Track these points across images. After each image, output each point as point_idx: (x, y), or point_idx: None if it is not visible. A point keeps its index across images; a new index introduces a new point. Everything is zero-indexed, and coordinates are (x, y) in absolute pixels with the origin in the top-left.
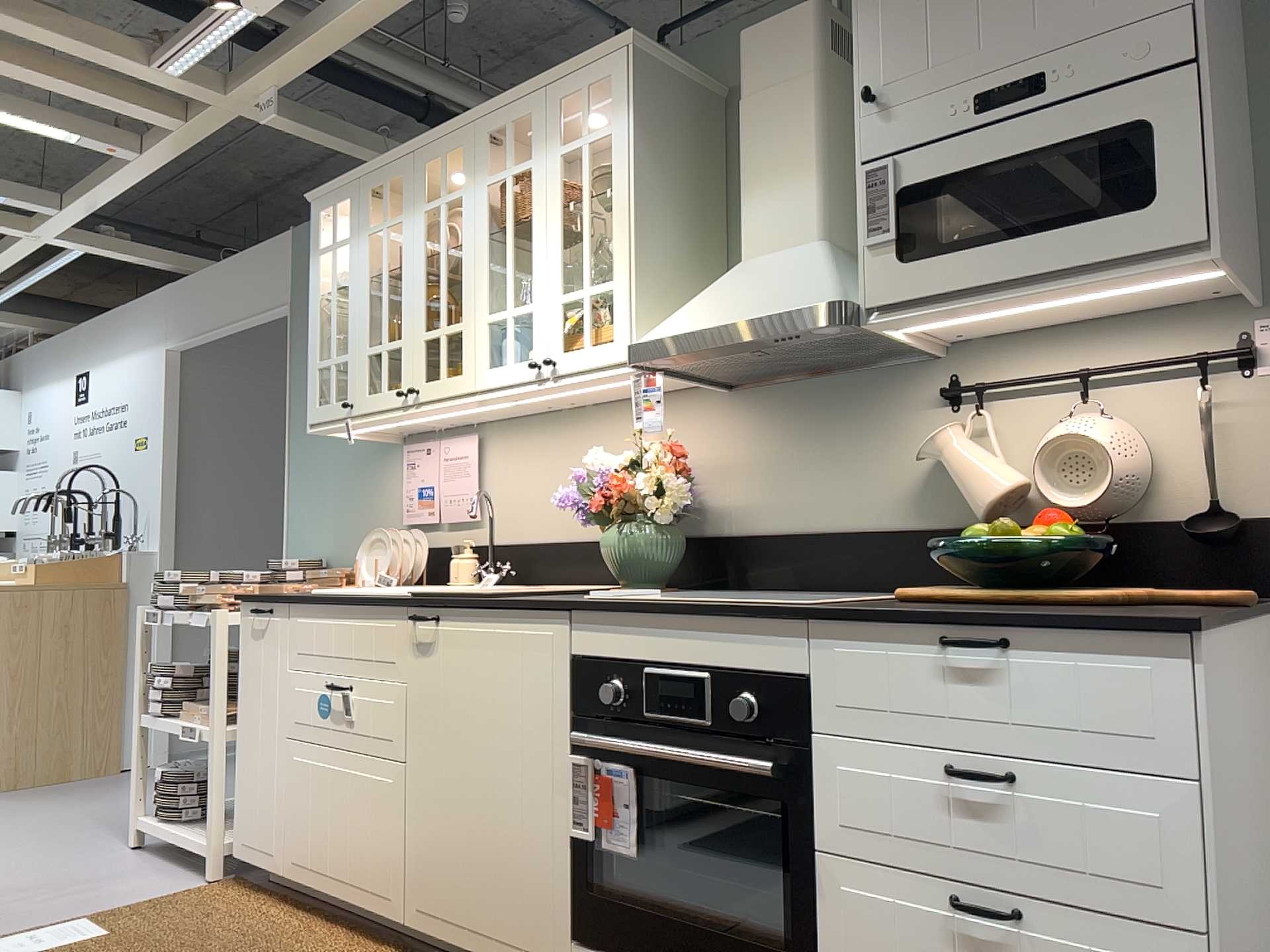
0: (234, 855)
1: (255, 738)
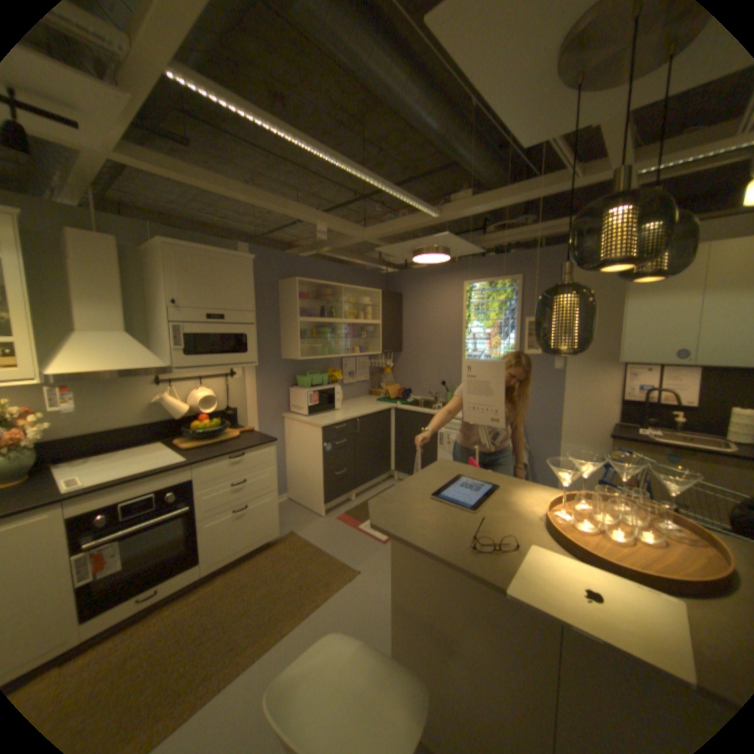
0: None
1: None
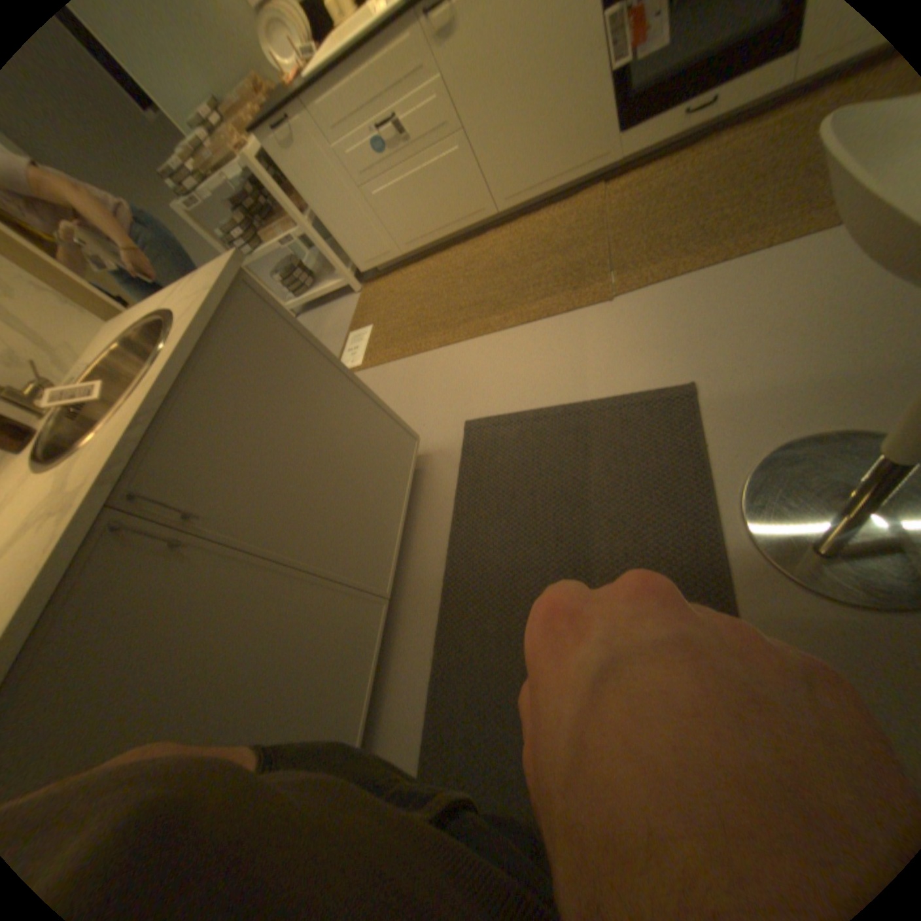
0: (363, 271)
1: (335, 205)
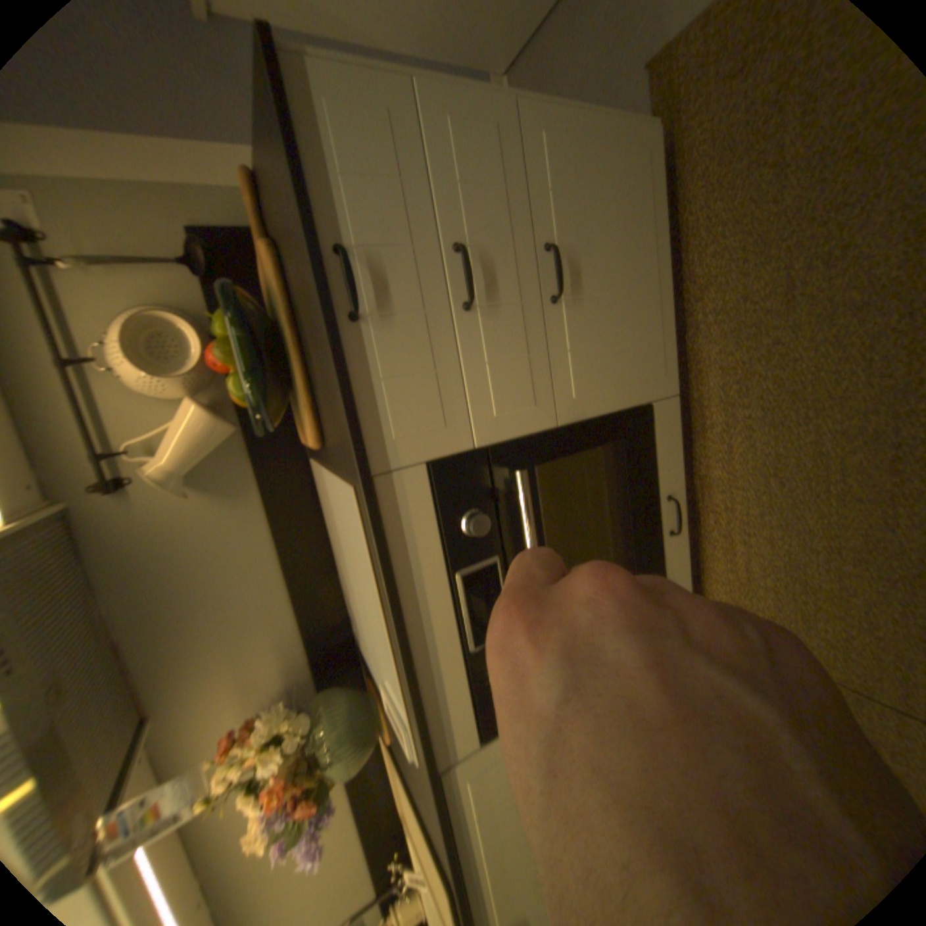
0: None
1: None
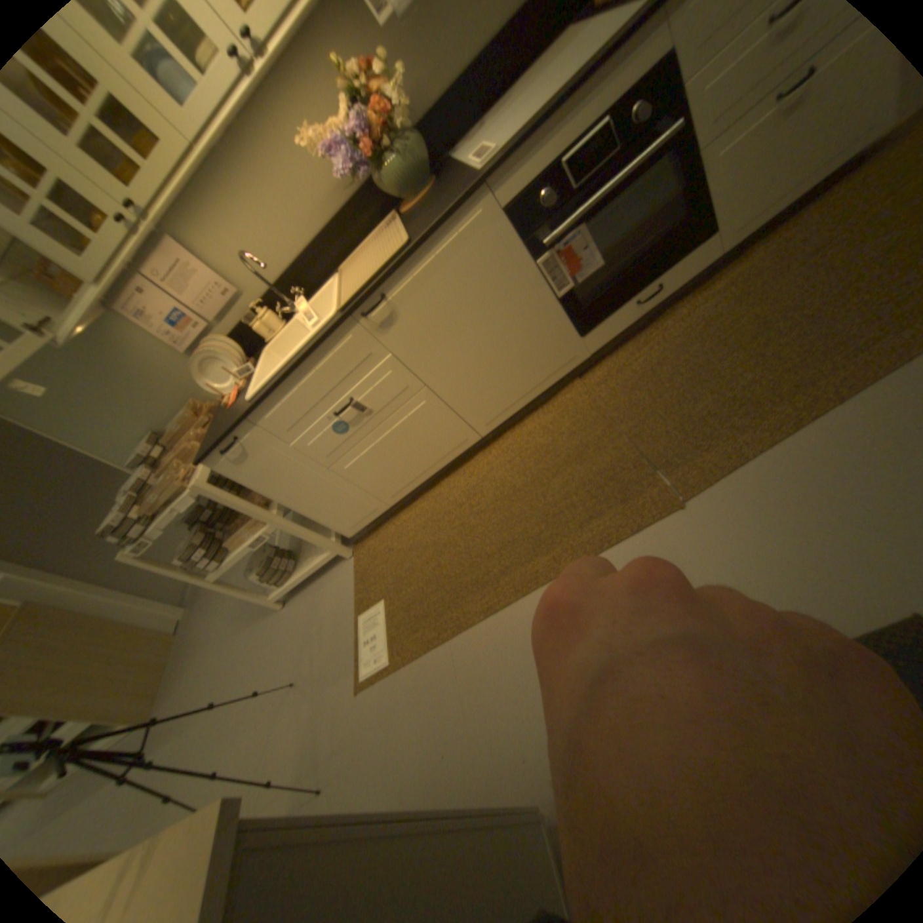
0: (351, 536)
1: (308, 492)
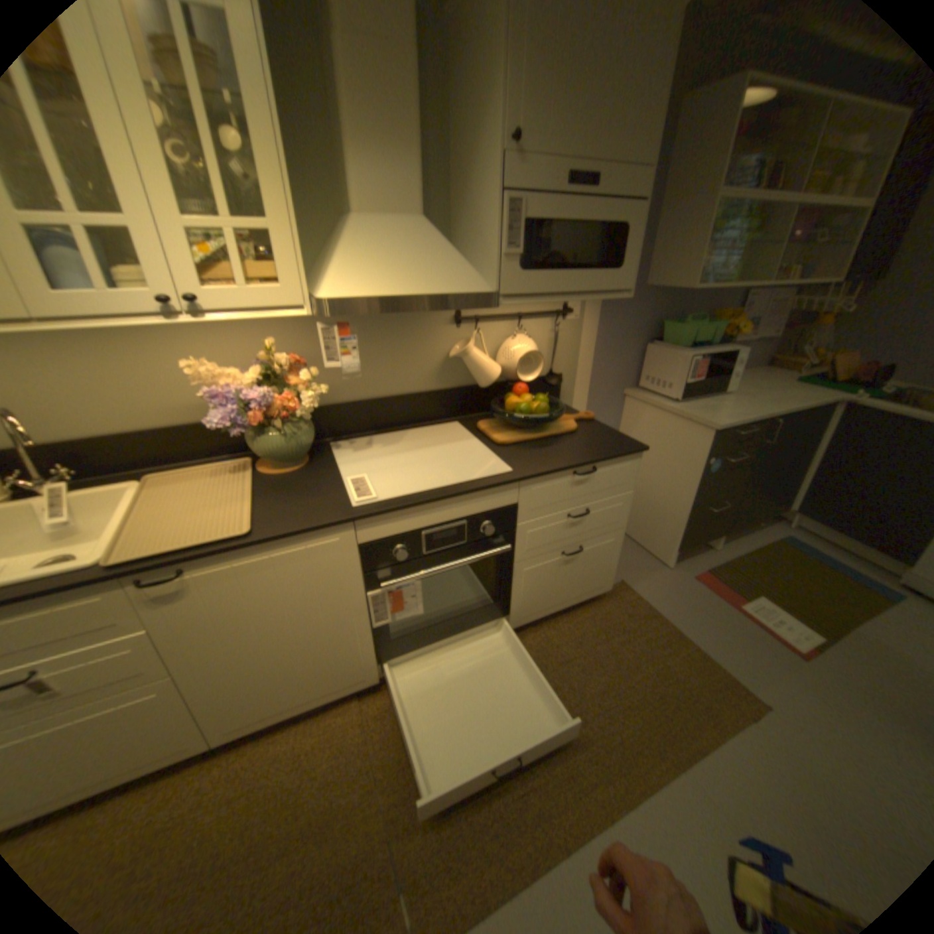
0: None
1: None
